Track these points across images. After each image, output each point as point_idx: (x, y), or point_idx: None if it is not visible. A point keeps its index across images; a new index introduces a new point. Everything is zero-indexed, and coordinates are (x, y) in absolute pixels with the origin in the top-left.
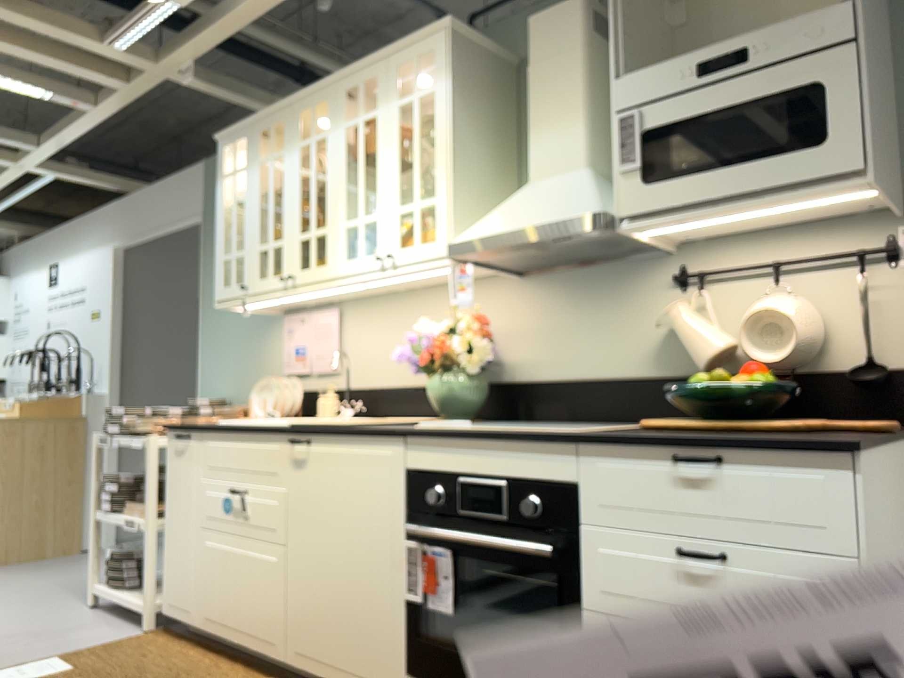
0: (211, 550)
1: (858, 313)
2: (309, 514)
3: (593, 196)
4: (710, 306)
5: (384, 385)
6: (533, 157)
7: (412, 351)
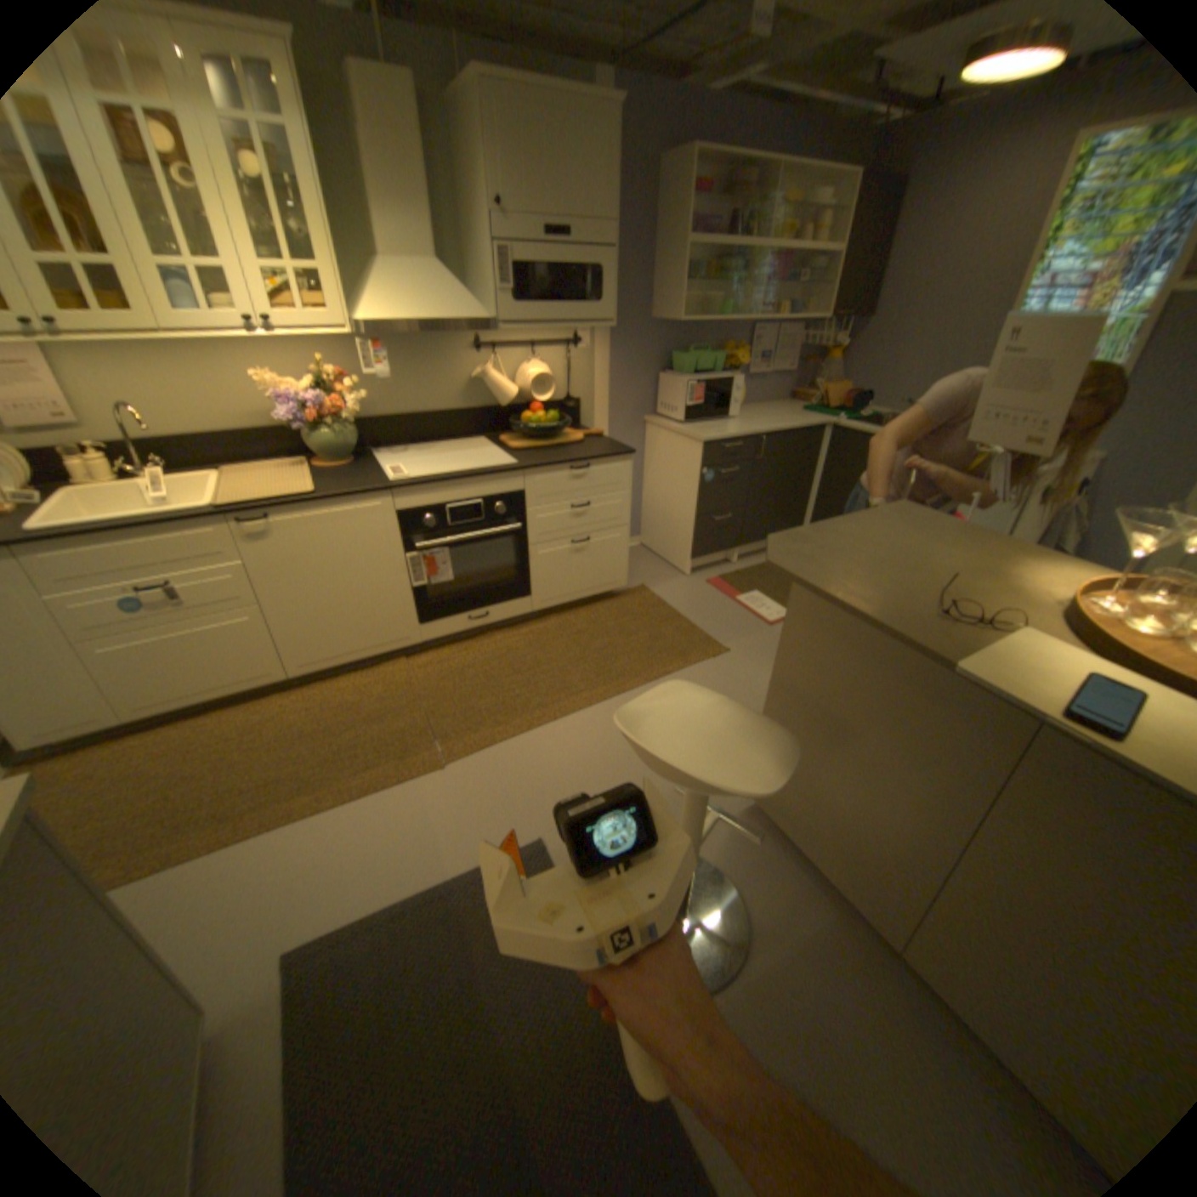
0: (117, 653)
1: (566, 373)
2: (289, 571)
3: (474, 300)
4: (496, 365)
5: (180, 434)
6: (383, 232)
7: (277, 407)
